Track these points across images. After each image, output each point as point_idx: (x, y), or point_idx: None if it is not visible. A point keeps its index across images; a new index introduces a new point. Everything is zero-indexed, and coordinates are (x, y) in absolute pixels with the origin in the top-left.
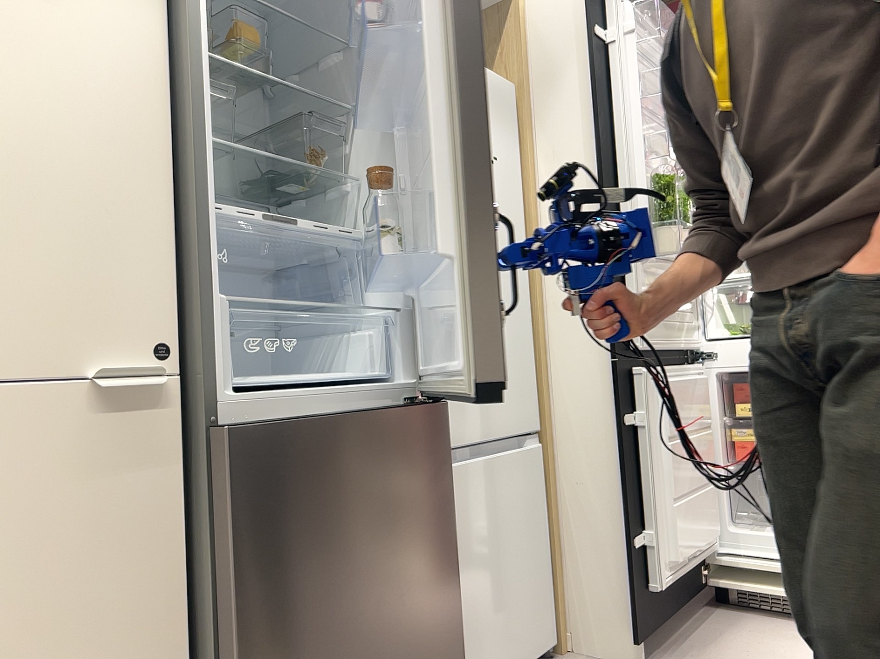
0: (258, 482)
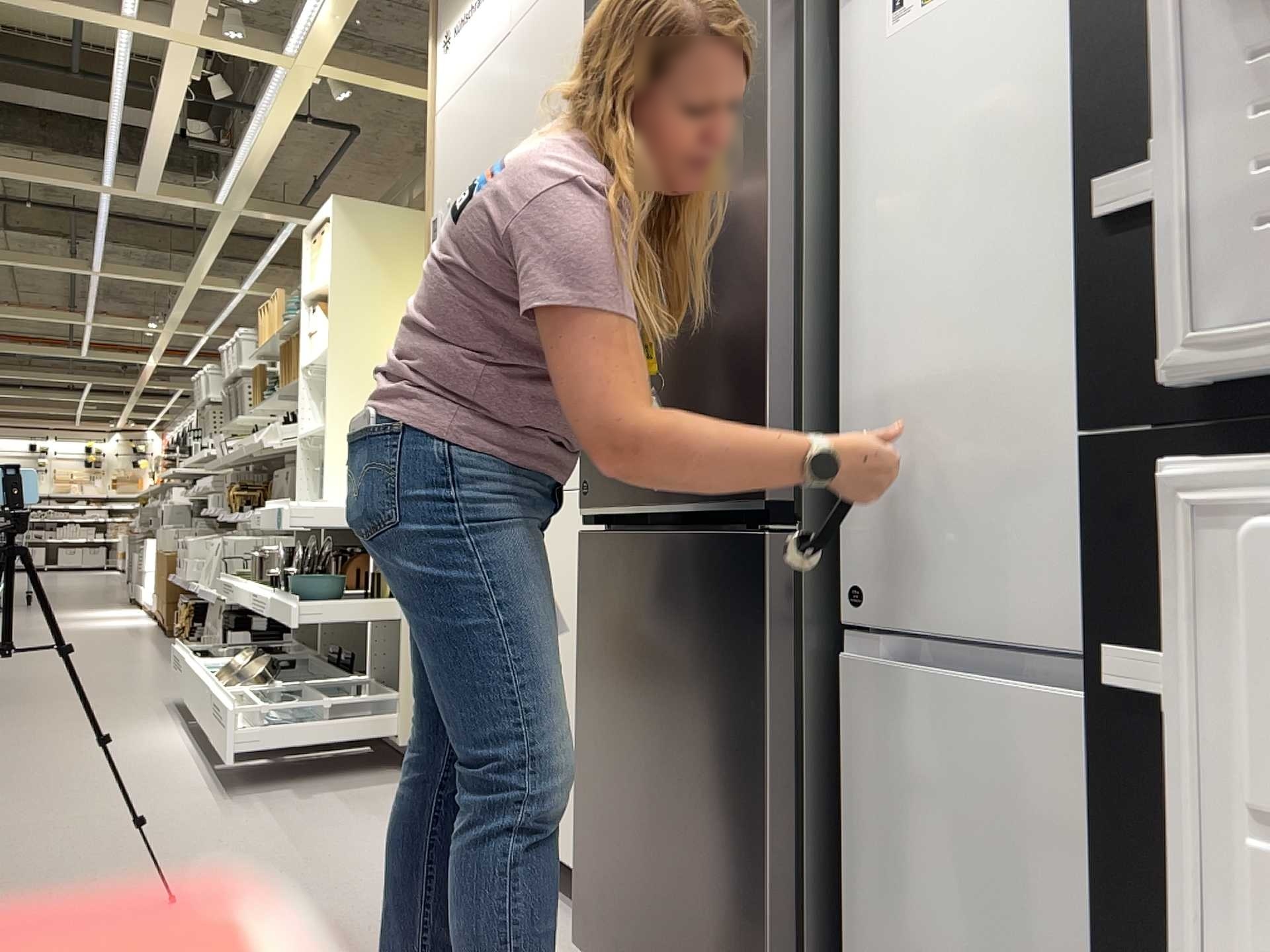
0: (591, 588)
